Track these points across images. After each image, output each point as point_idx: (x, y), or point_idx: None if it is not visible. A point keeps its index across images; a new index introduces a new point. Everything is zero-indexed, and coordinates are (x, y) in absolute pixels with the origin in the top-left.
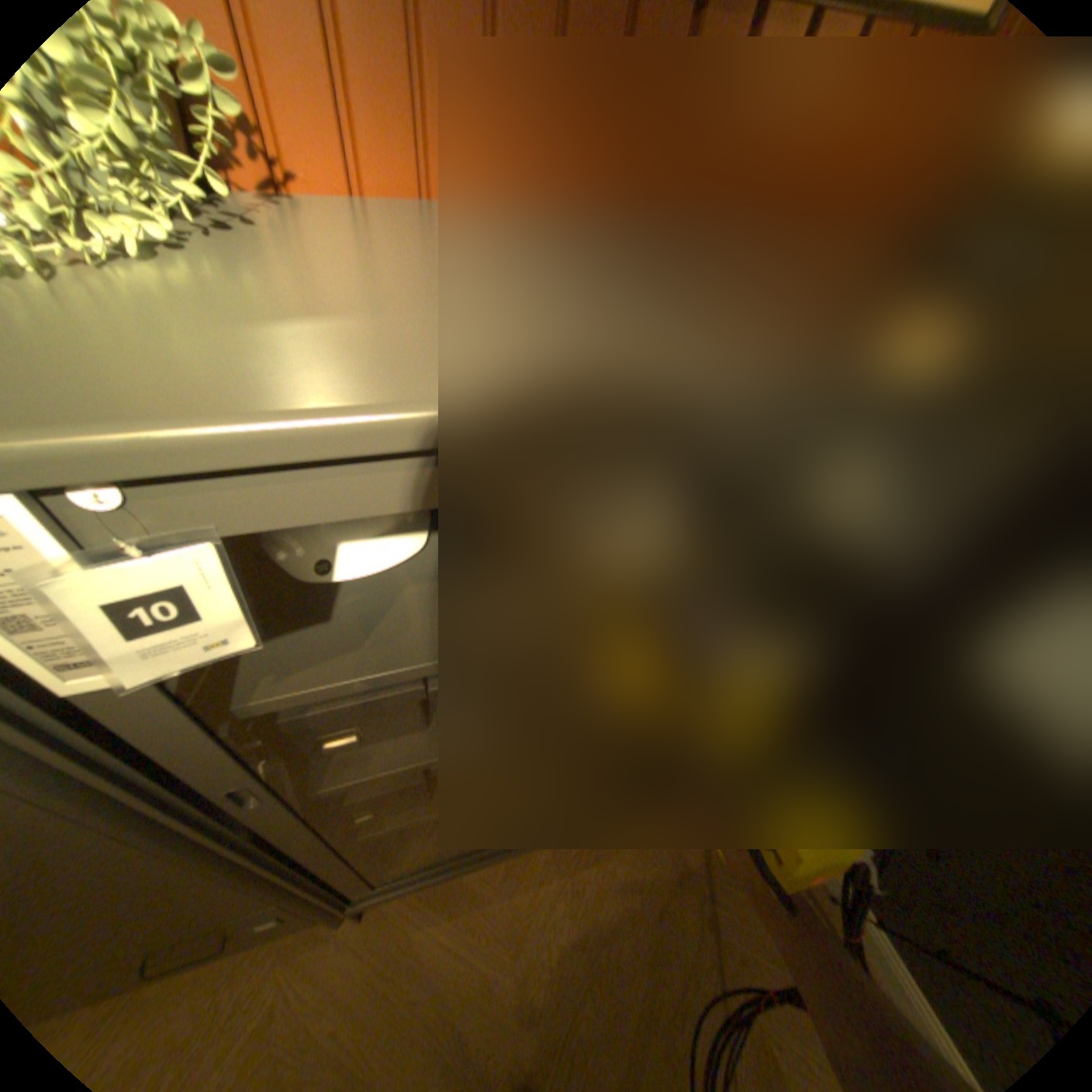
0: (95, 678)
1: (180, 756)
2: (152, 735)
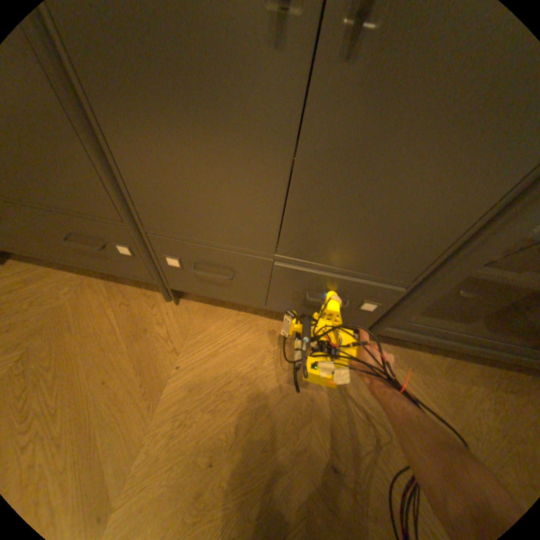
0: None
1: None
2: None
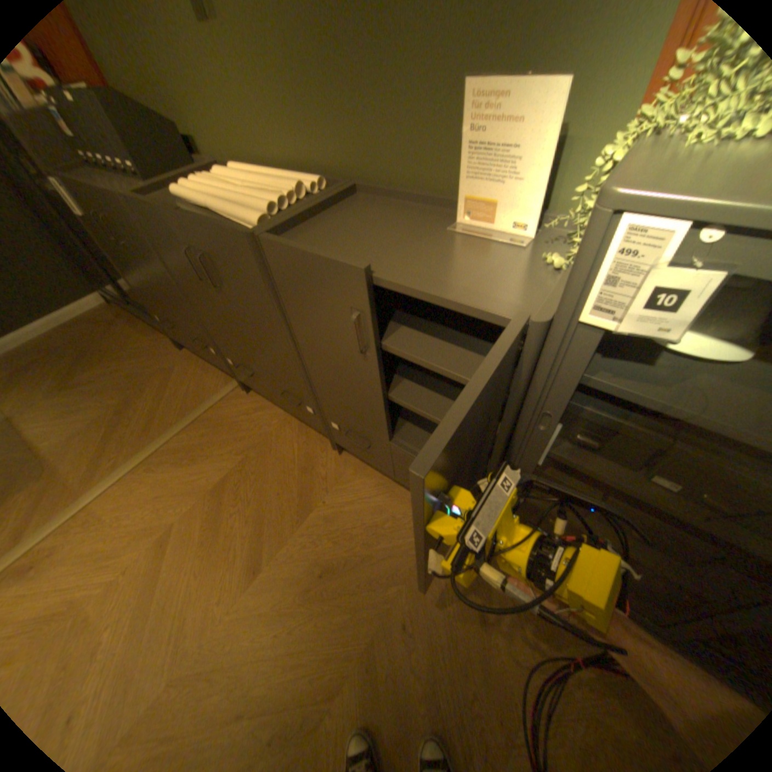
0: (612, 323)
1: (569, 384)
2: (578, 366)
